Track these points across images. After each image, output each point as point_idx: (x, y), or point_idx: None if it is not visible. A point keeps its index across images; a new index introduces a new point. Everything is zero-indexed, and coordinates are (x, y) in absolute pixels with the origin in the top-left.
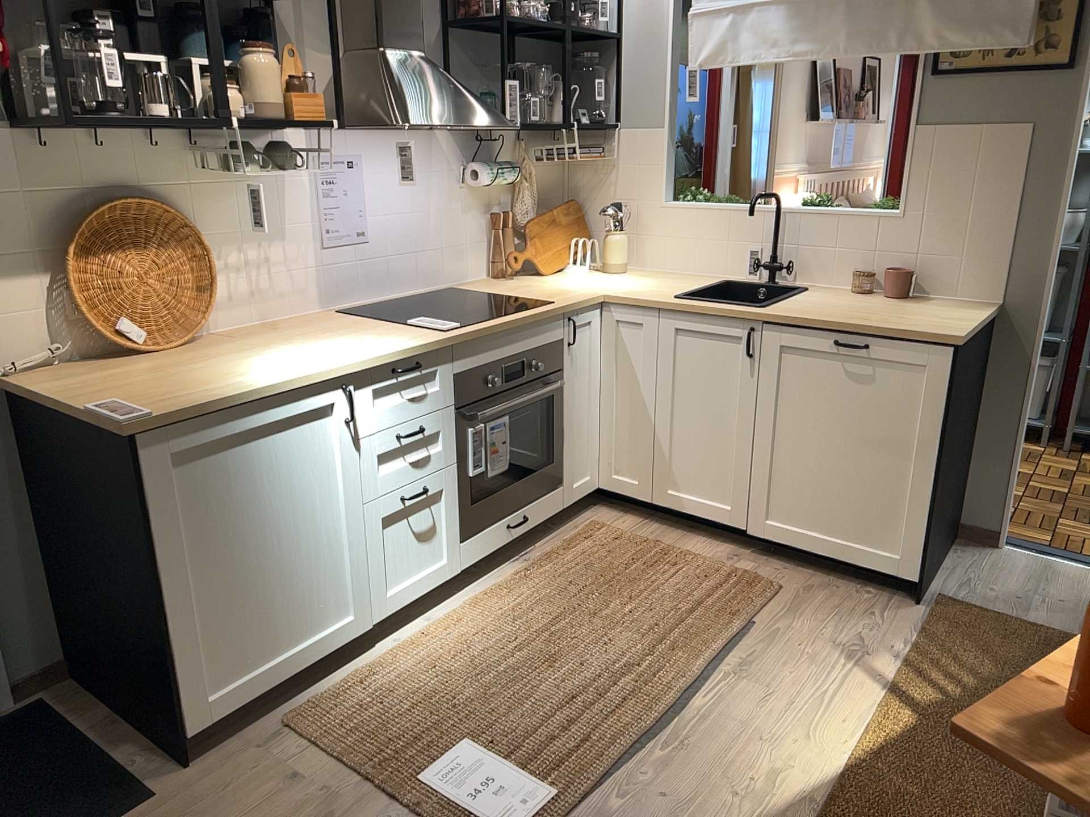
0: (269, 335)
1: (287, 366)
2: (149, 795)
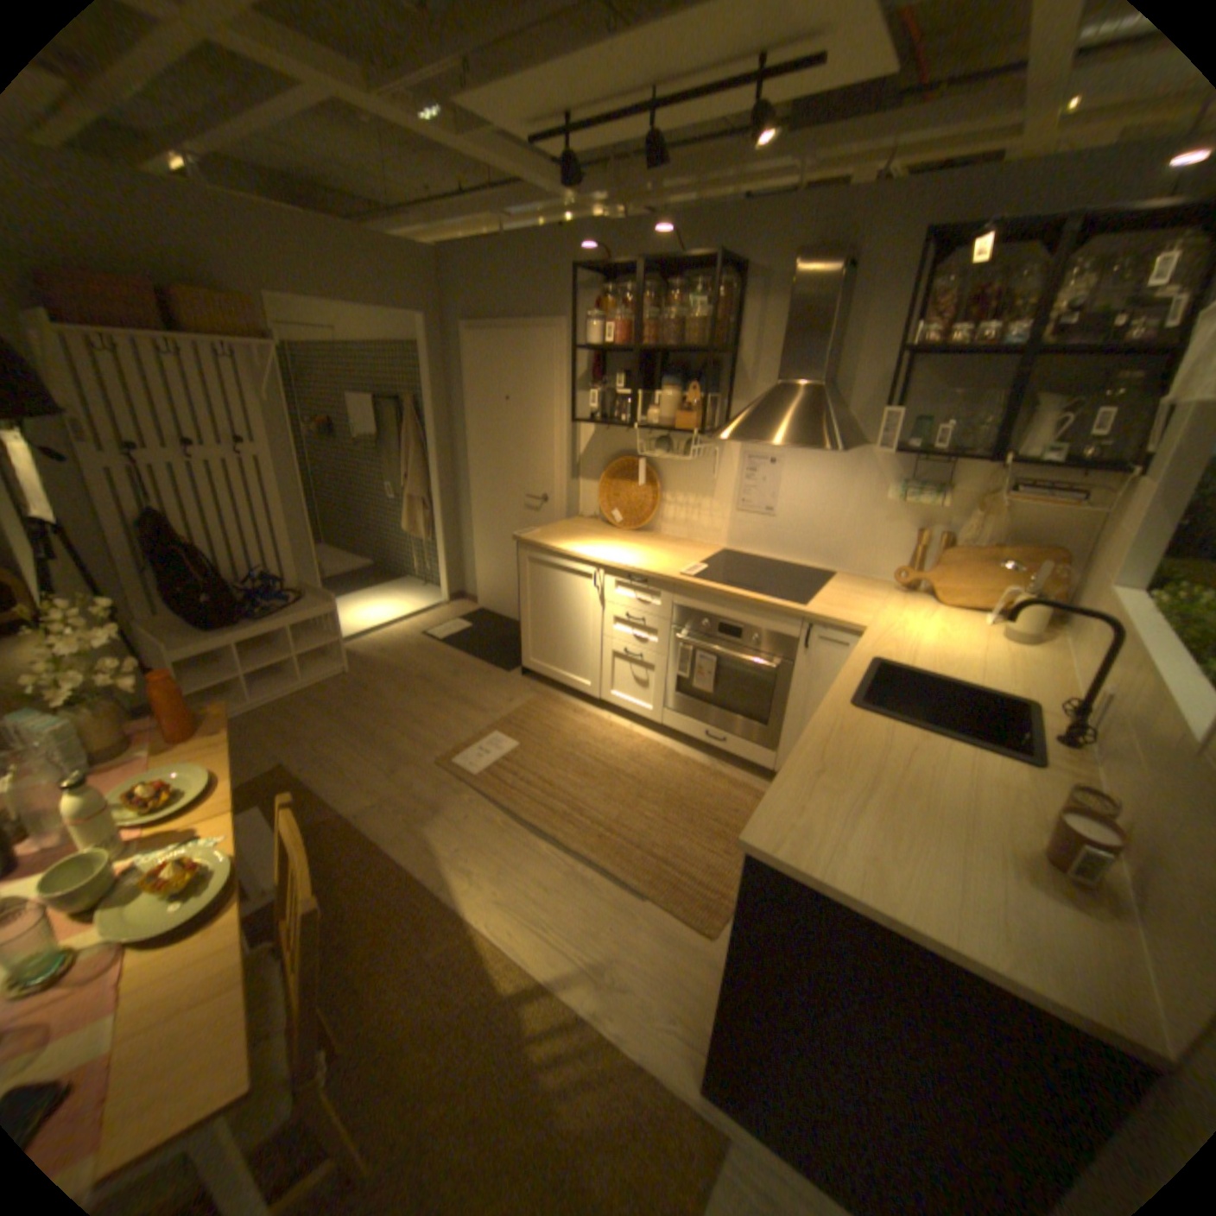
0: (658, 542)
1: (593, 549)
2: (508, 671)
